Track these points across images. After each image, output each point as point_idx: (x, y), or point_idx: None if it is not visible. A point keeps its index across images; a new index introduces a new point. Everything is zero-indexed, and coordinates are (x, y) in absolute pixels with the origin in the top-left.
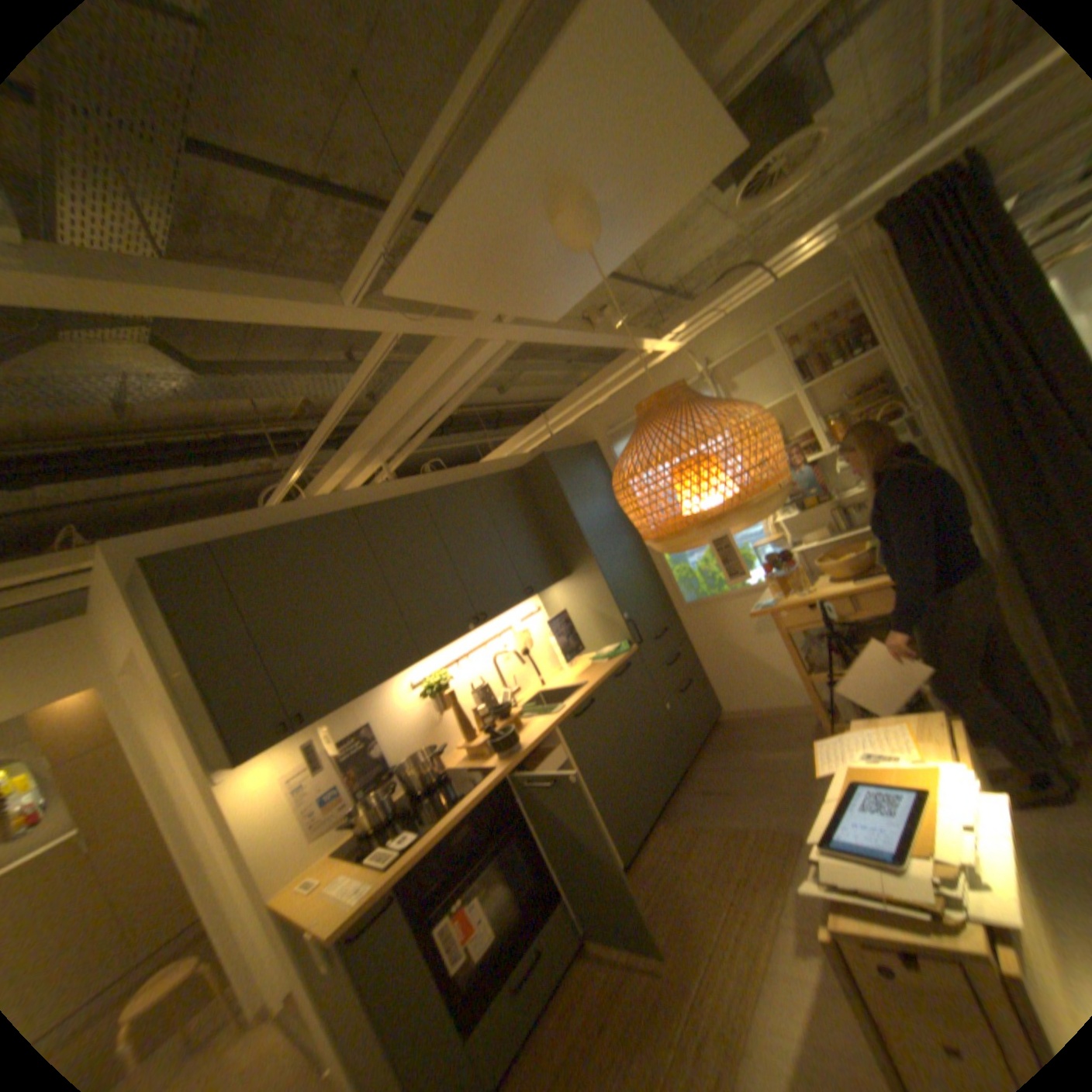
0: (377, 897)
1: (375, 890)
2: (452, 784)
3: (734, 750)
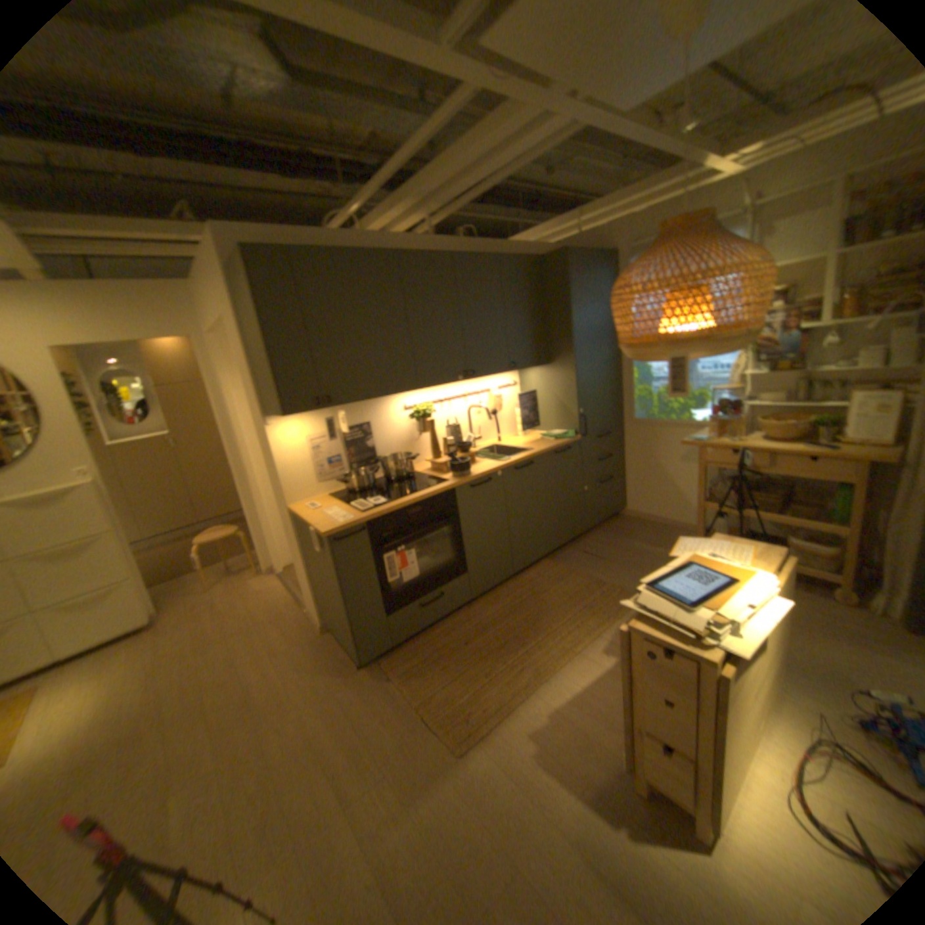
0: (356, 524)
1: (355, 520)
2: (416, 481)
3: (622, 536)
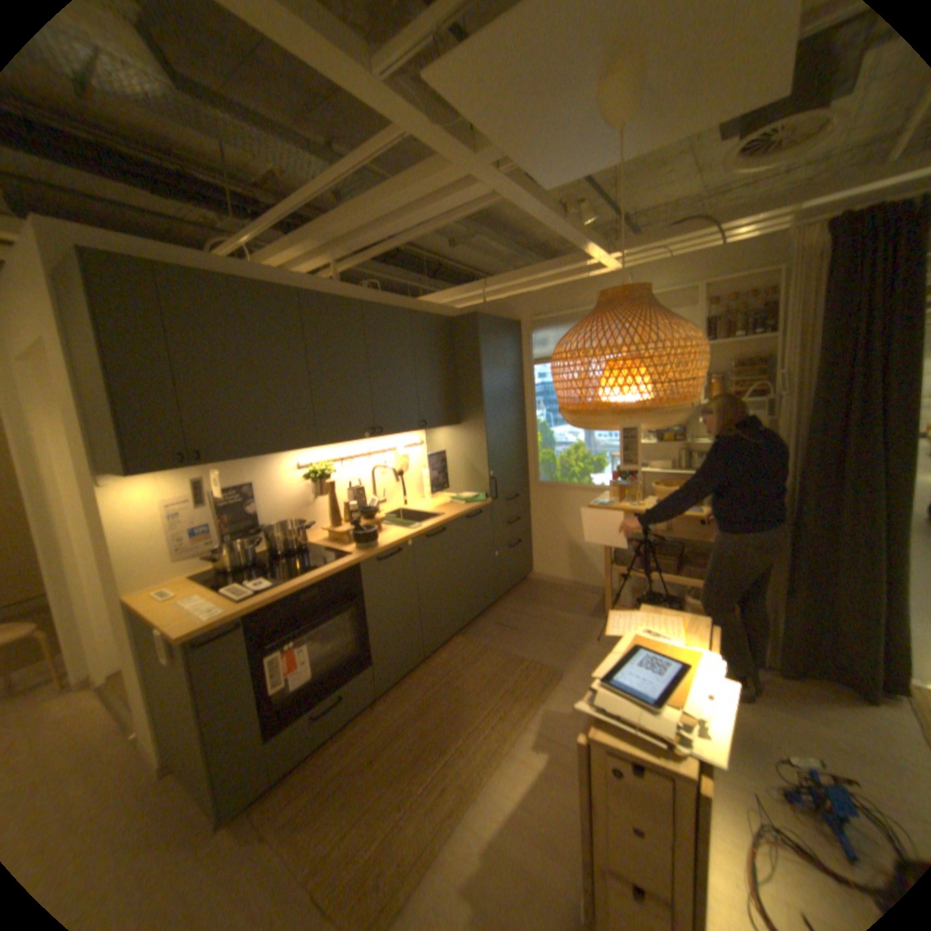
0: (226, 622)
1: (225, 616)
2: (310, 556)
3: (532, 602)
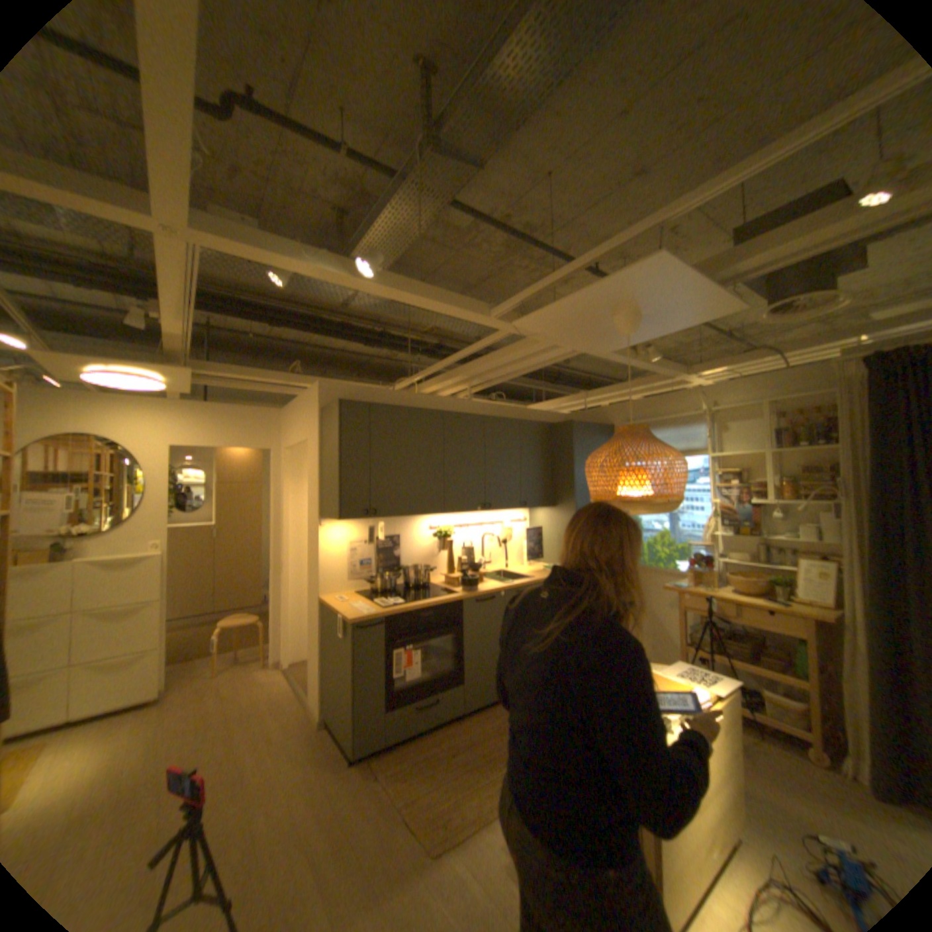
0: (377, 617)
1: (376, 614)
2: (430, 591)
3: None
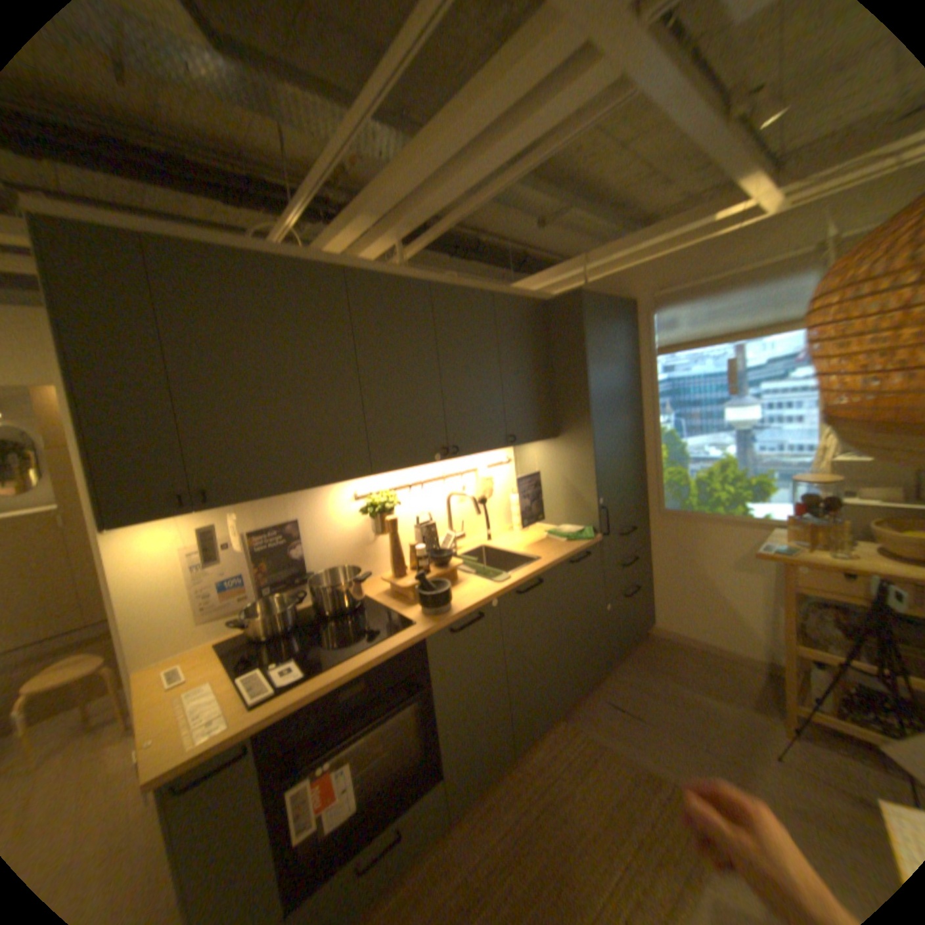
0: (227, 745)
1: (228, 733)
2: (363, 620)
3: (659, 674)
